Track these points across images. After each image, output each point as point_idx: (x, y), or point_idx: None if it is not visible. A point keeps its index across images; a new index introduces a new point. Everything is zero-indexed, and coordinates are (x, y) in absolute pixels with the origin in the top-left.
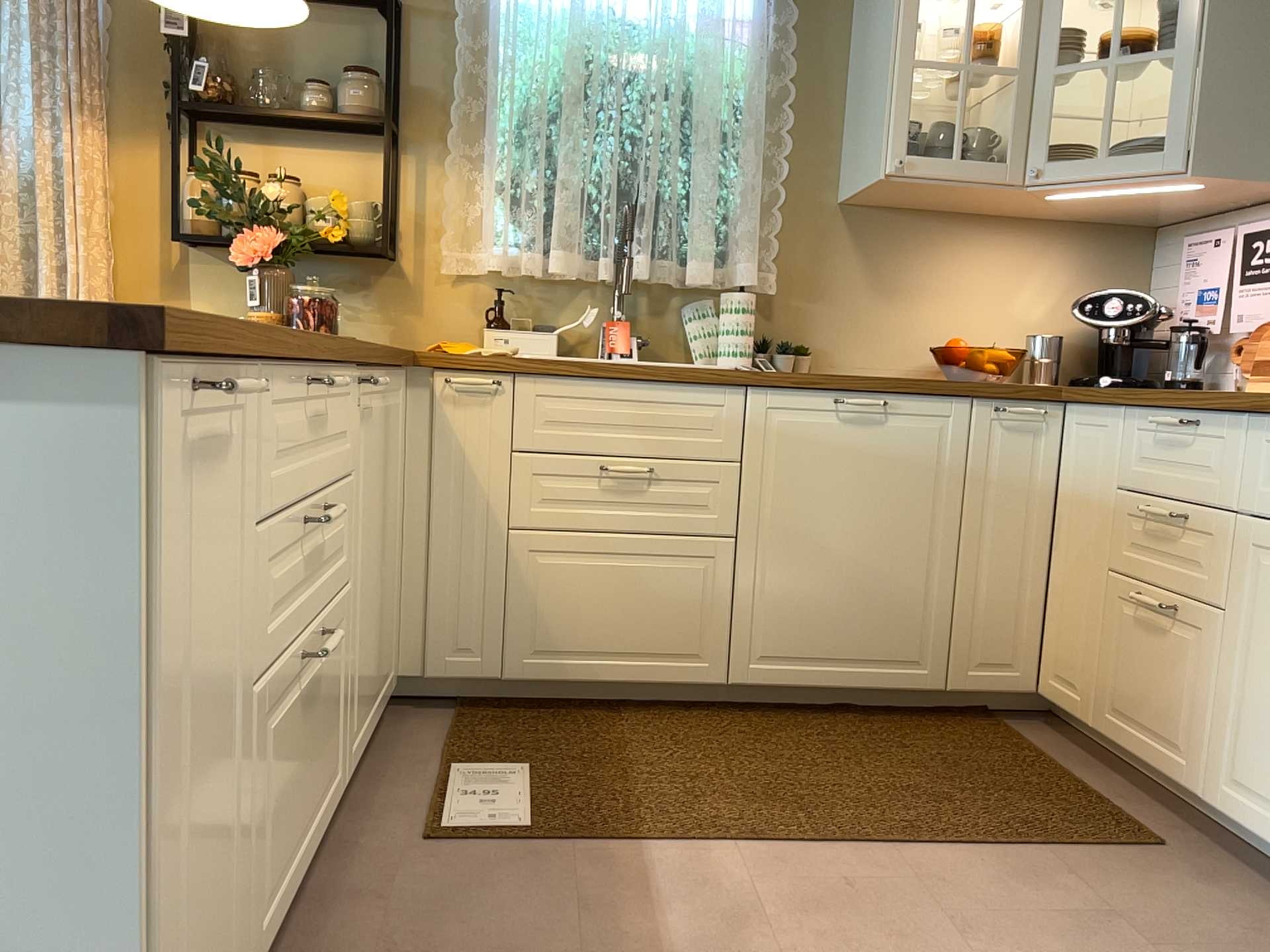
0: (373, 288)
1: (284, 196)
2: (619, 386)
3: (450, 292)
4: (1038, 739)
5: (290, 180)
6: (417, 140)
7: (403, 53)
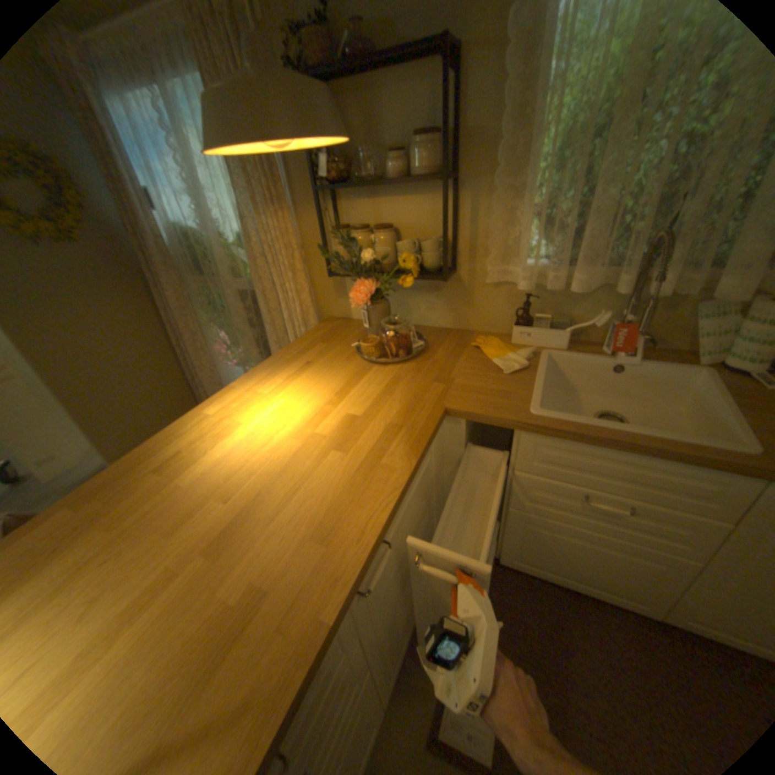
0: (441, 289)
1: (374, 256)
2: (618, 453)
3: (492, 292)
4: None
5: (382, 229)
6: (470, 175)
7: (459, 93)
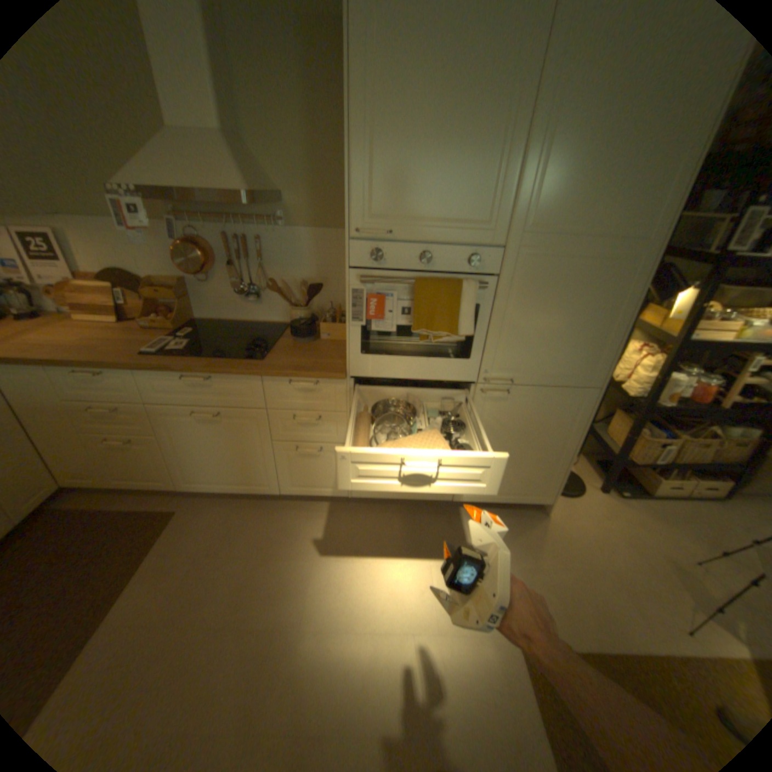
0: None
1: None
2: None
3: None
4: (76, 505)
5: None
6: None
7: None
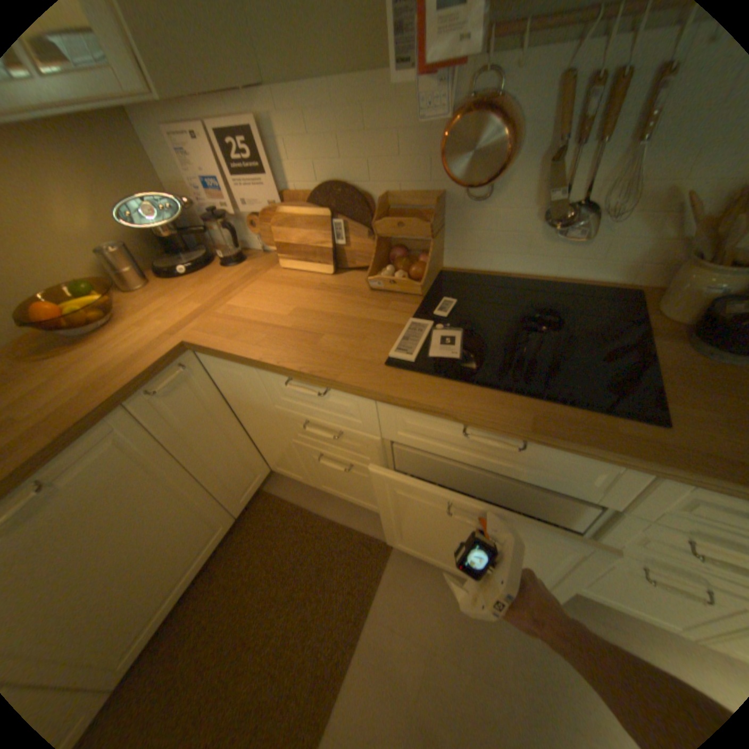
0: None
1: None
2: None
3: None
4: (287, 492)
5: None
6: None
7: None
